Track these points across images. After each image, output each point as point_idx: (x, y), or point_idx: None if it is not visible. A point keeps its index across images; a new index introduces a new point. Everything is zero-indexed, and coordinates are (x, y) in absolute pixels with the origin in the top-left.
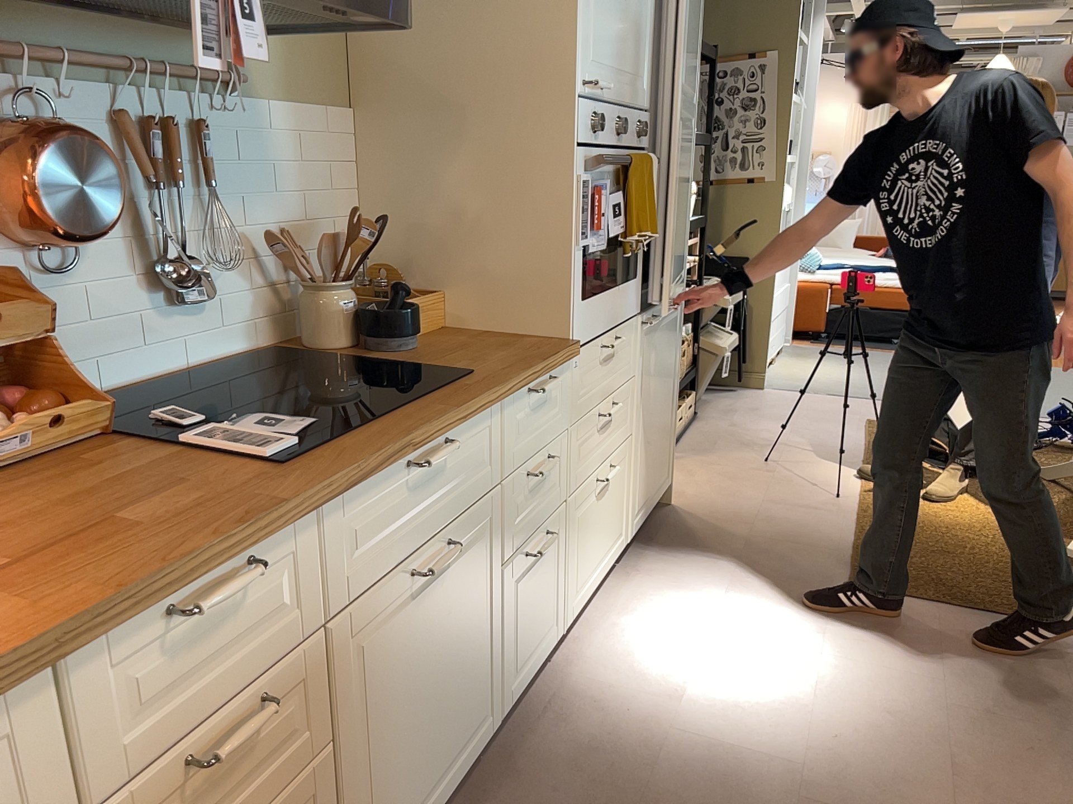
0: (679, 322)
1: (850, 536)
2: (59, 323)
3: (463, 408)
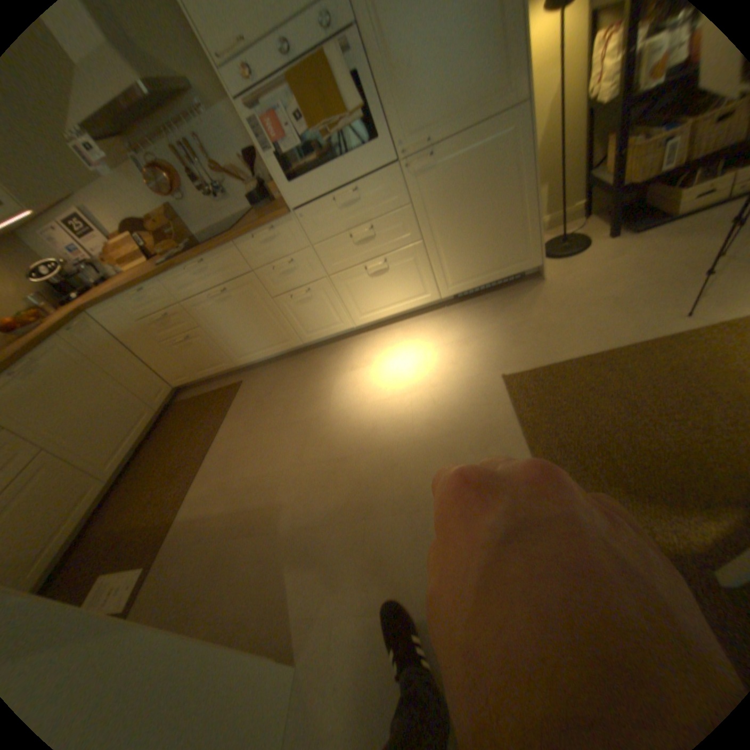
0: (519, 135)
1: (600, 351)
2: (190, 211)
3: (199, 249)
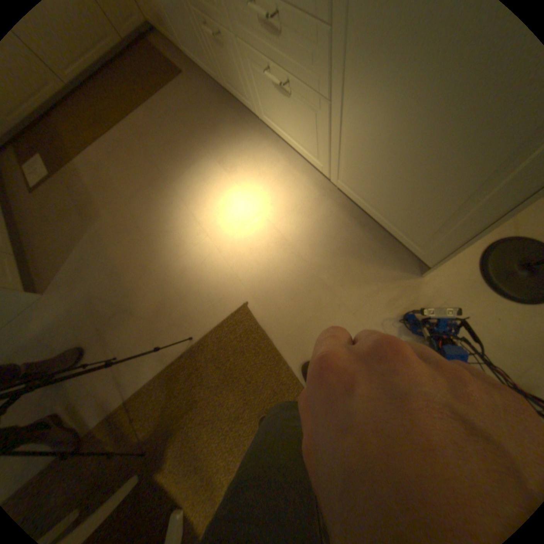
0: None
1: (299, 373)
2: None
3: None
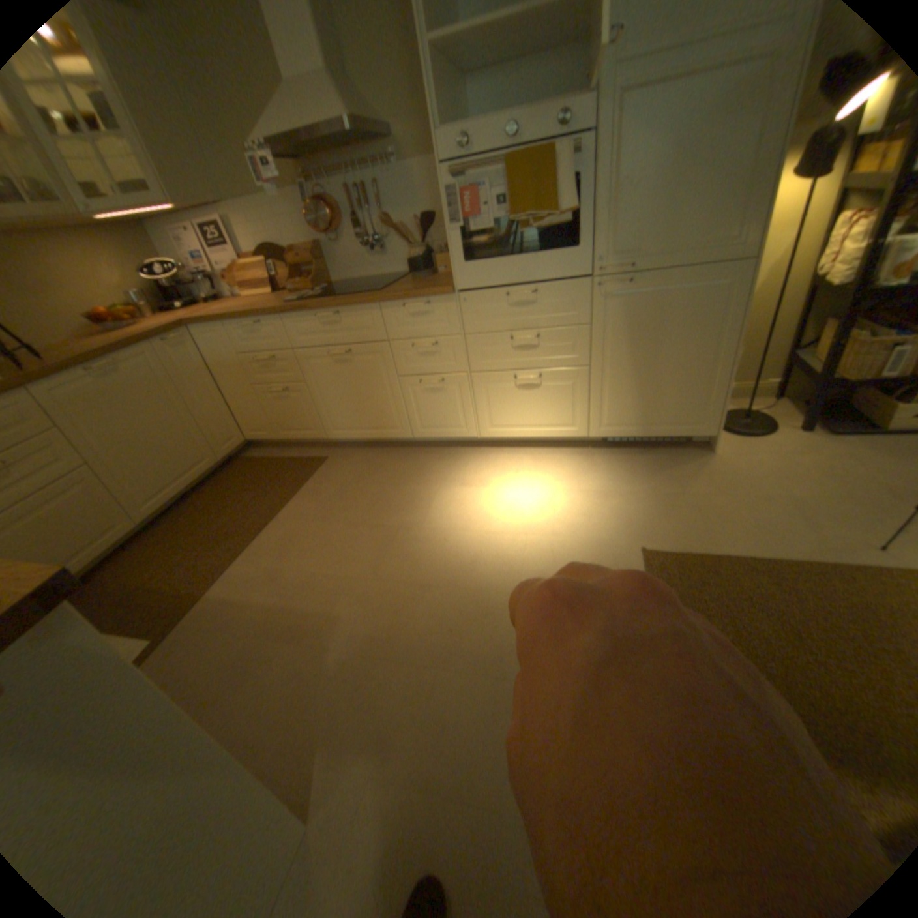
0: (733, 290)
1: (766, 557)
2: (338, 256)
3: (340, 300)
